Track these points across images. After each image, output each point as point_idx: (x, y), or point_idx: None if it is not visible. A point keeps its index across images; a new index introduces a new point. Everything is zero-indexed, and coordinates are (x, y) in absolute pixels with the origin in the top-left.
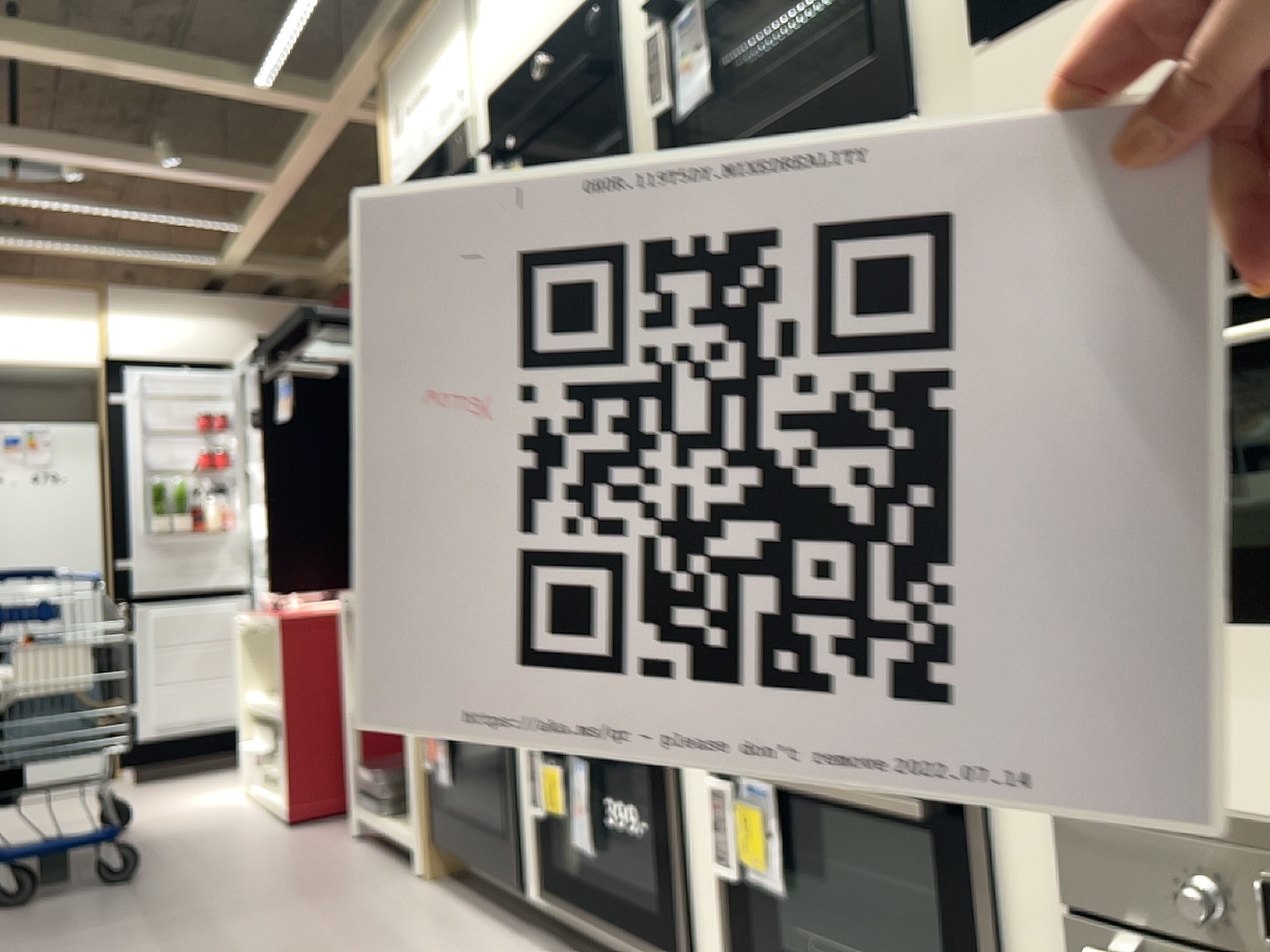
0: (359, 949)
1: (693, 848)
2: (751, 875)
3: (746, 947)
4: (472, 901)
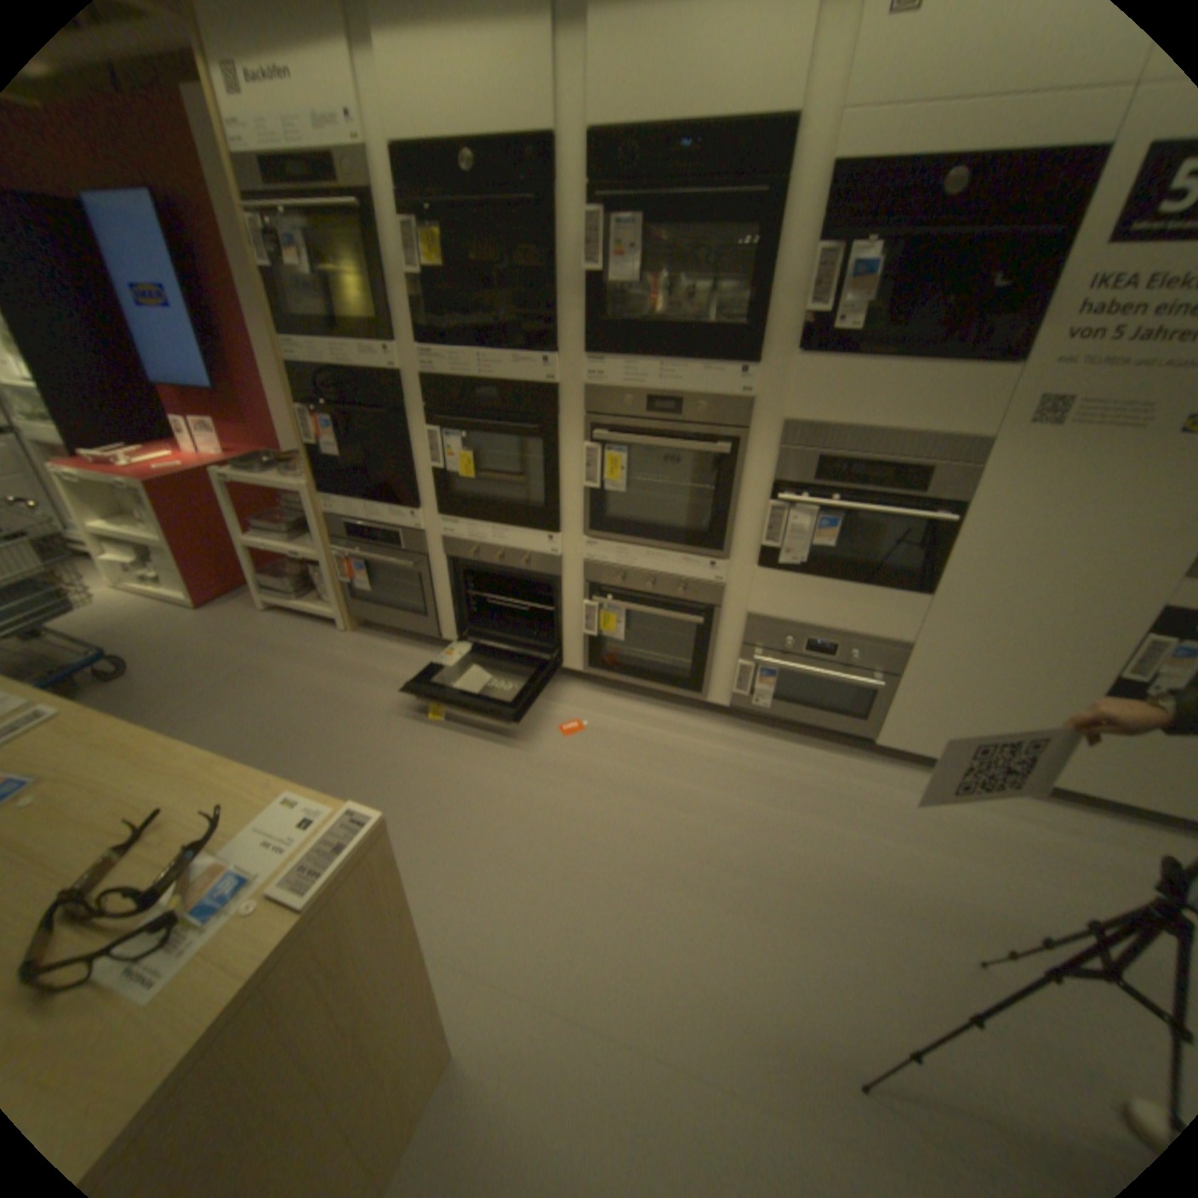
0: (360, 683)
1: (565, 624)
2: (603, 635)
3: (589, 654)
4: (390, 641)
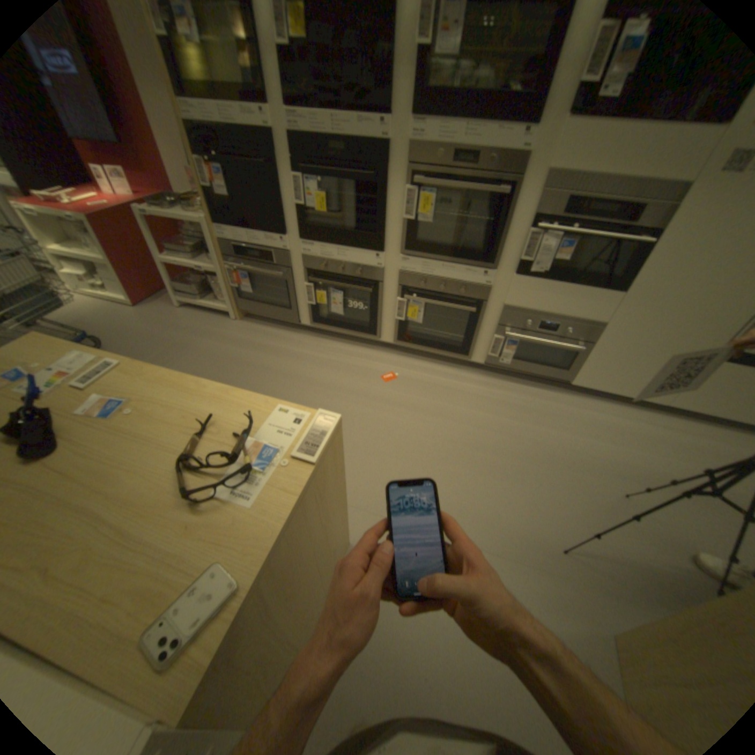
0: (253, 351)
1: (384, 314)
2: (409, 320)
3: (398, 333)
4: (267, 326)
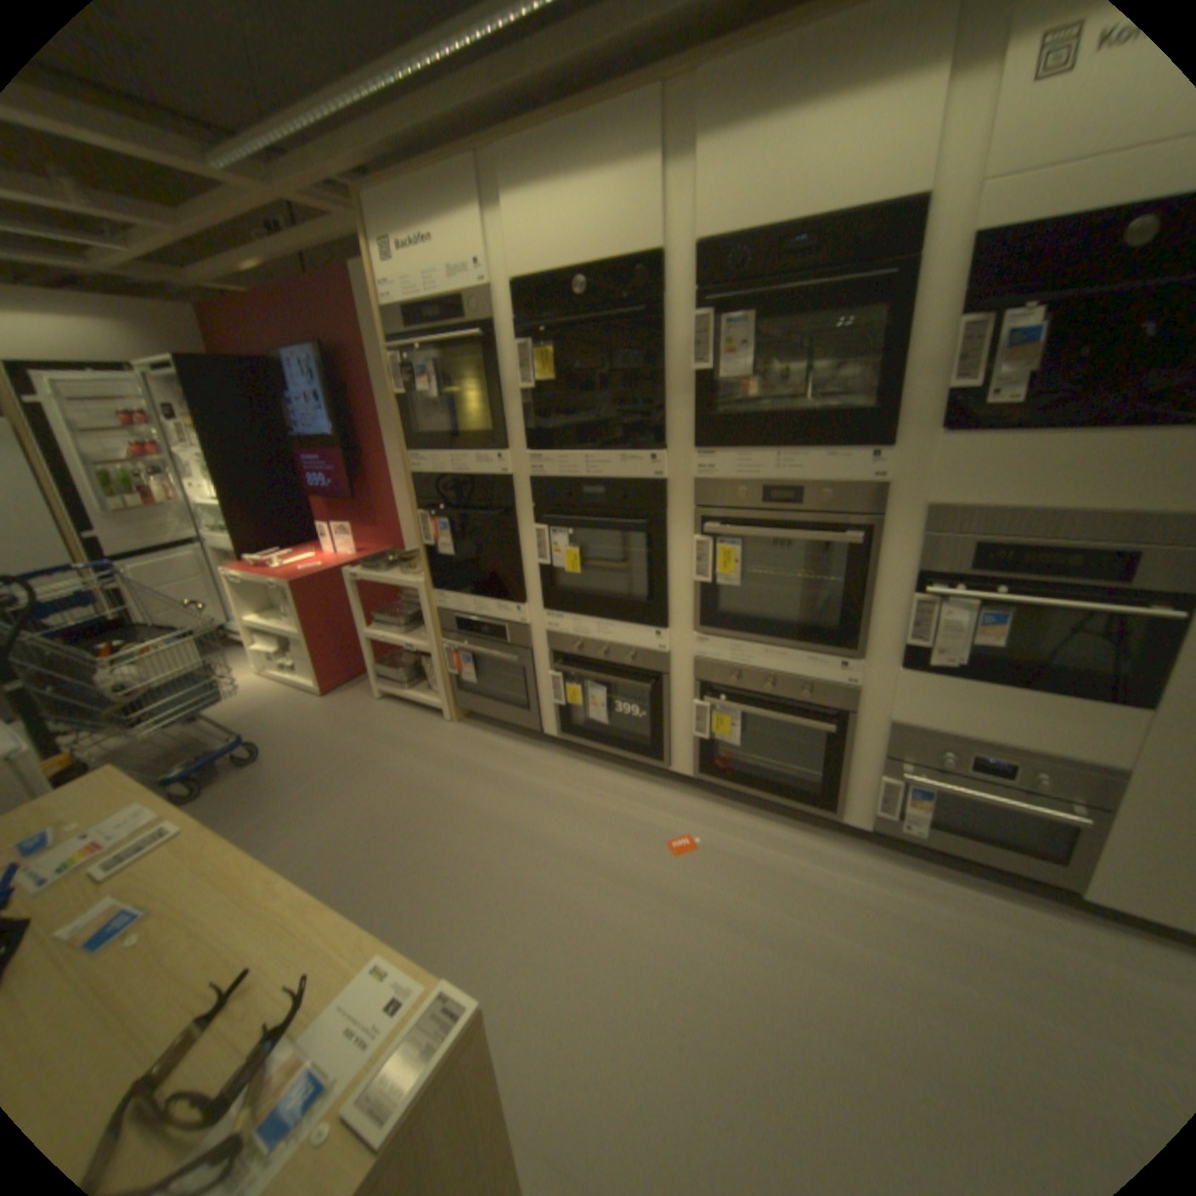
0: (463, 778)
1: (674, 724)
2: (717, 738)
3: (701, 758)
4: (494, 733)
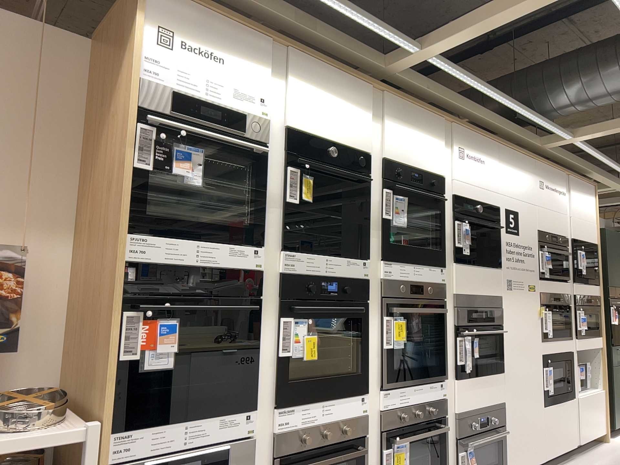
0: None
1: None
2: None
3: None
4: None
